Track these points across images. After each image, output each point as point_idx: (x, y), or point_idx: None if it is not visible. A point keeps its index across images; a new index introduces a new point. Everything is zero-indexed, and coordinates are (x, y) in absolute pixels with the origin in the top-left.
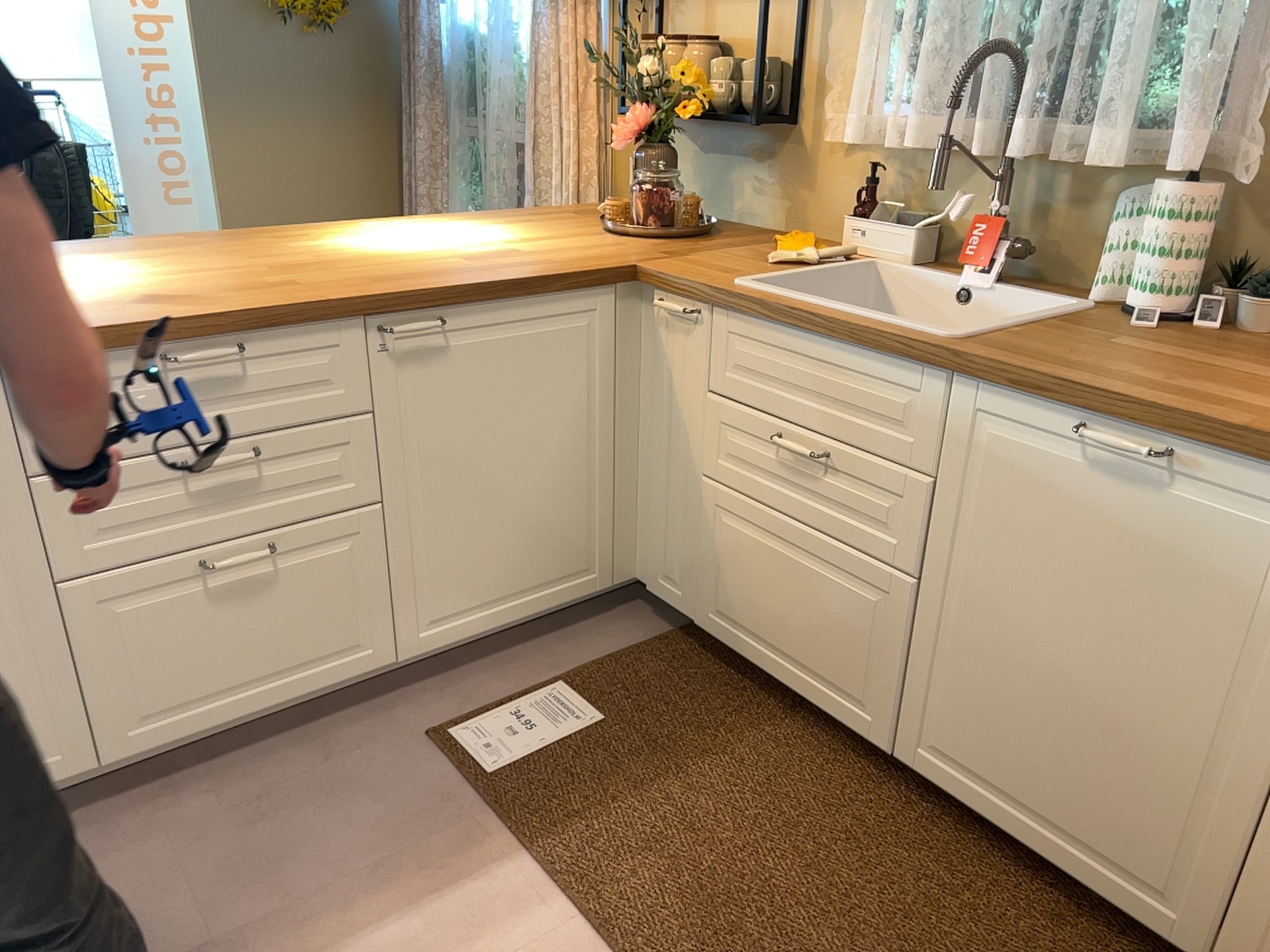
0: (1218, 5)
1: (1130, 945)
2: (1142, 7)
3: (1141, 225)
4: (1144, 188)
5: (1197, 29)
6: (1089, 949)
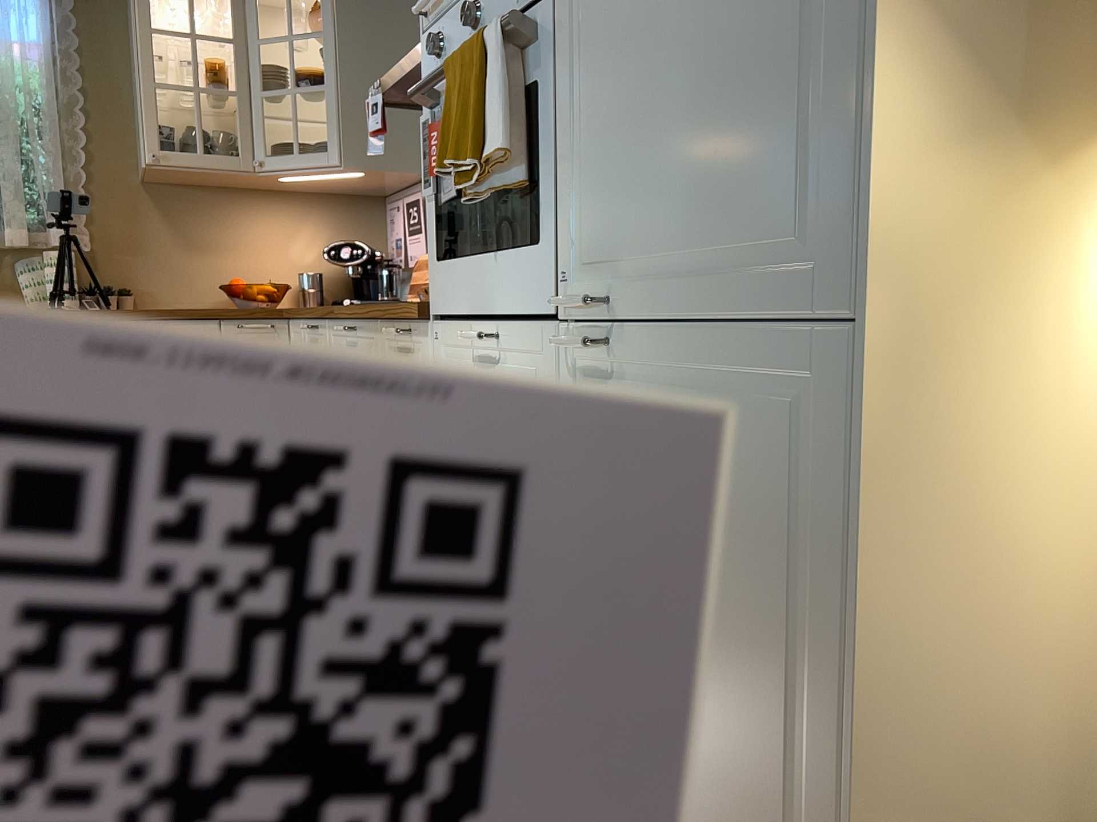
0: (49, 178)
1: None
2: (15, 176)
3: (40, 274)
4: (32, 258)
5: (44, 187)
6: None
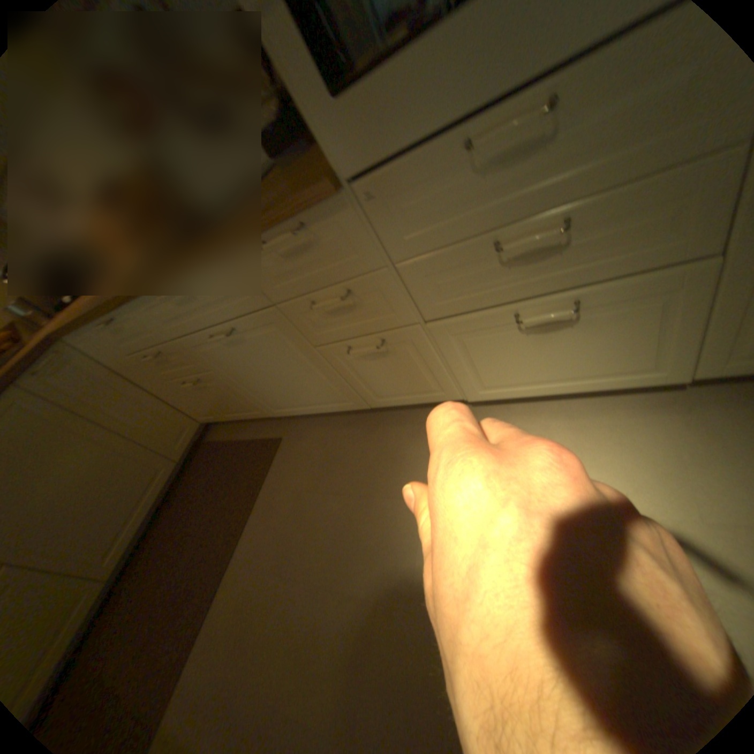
0: None
1: (176, 489)
2: None
3: None
4: None
5: None
6: (178, 496)
